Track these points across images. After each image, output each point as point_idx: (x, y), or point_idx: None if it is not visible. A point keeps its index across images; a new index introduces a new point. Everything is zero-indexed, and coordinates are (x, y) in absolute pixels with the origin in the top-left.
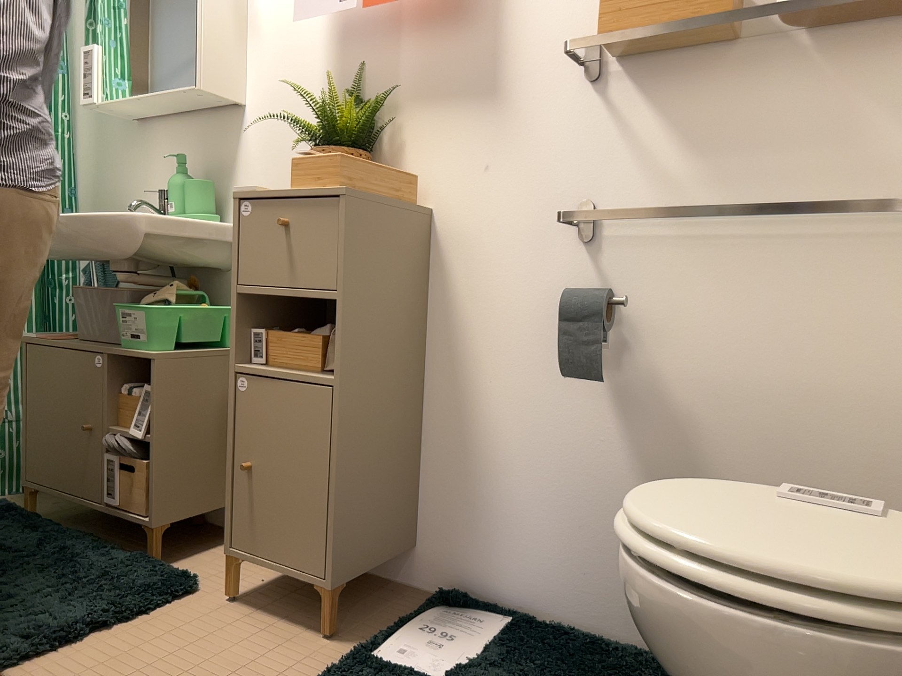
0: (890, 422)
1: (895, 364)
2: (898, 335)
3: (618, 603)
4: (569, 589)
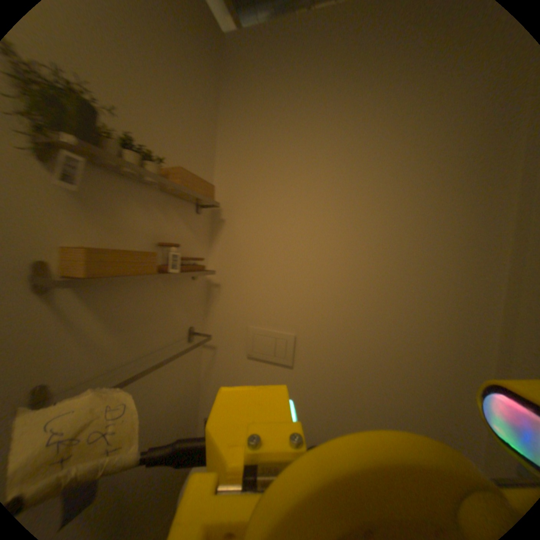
0: (183, 404)
1: (184, 385)
2: (185, 375)
3: None
4: None
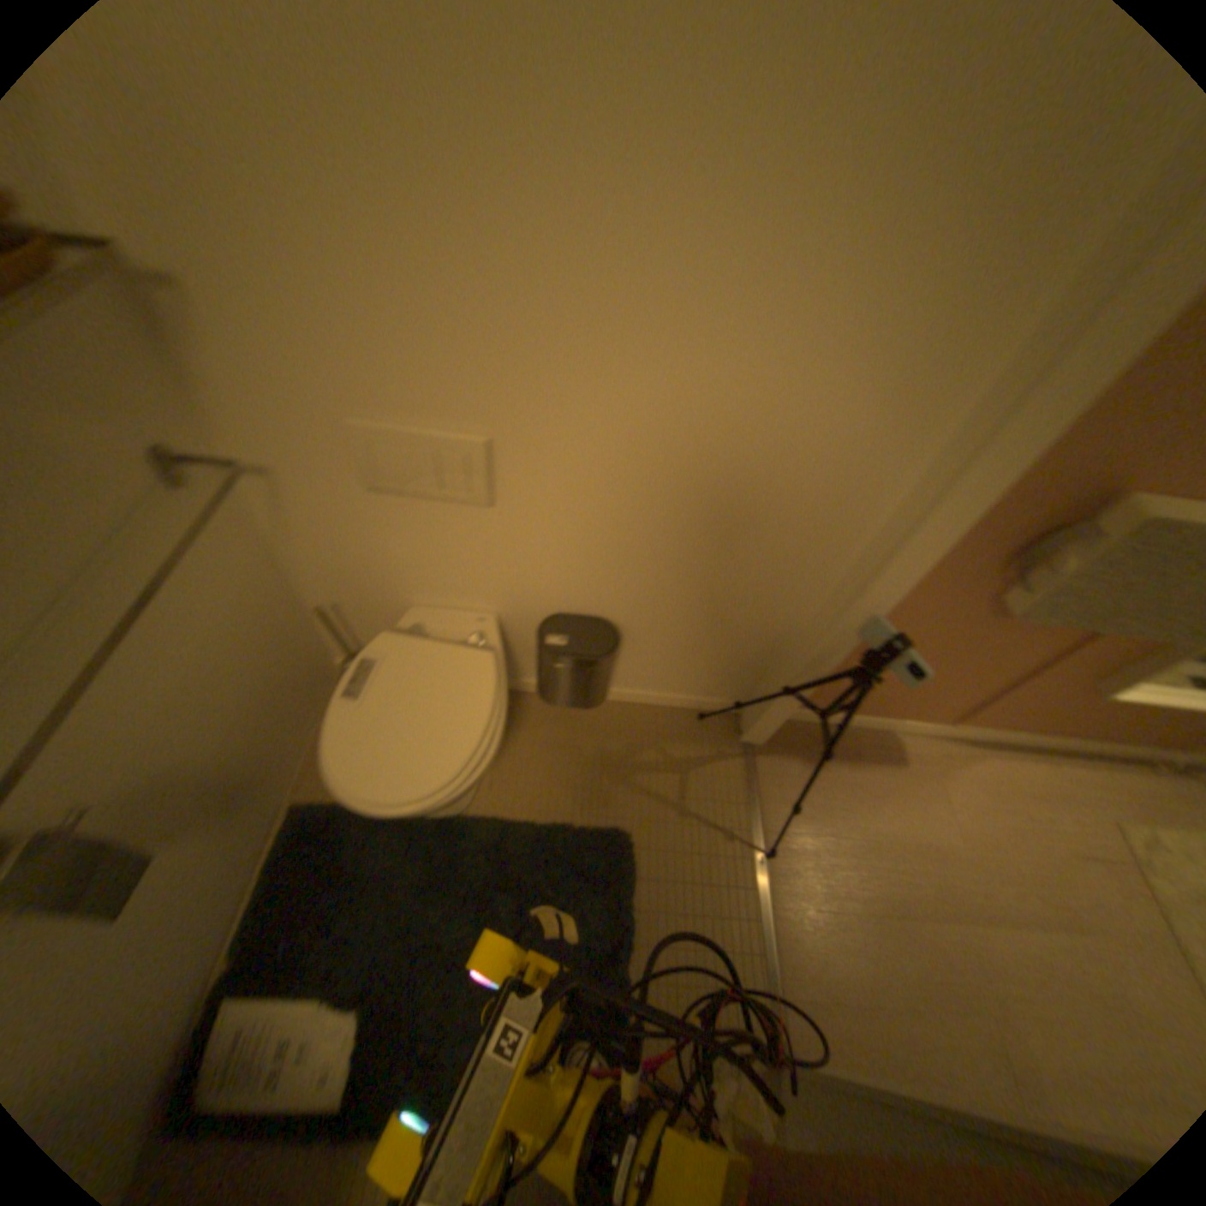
0: (246, 610)
1: (226, 581)
2: (214, 565)
3: (234, 880)
4: (210, 935)
